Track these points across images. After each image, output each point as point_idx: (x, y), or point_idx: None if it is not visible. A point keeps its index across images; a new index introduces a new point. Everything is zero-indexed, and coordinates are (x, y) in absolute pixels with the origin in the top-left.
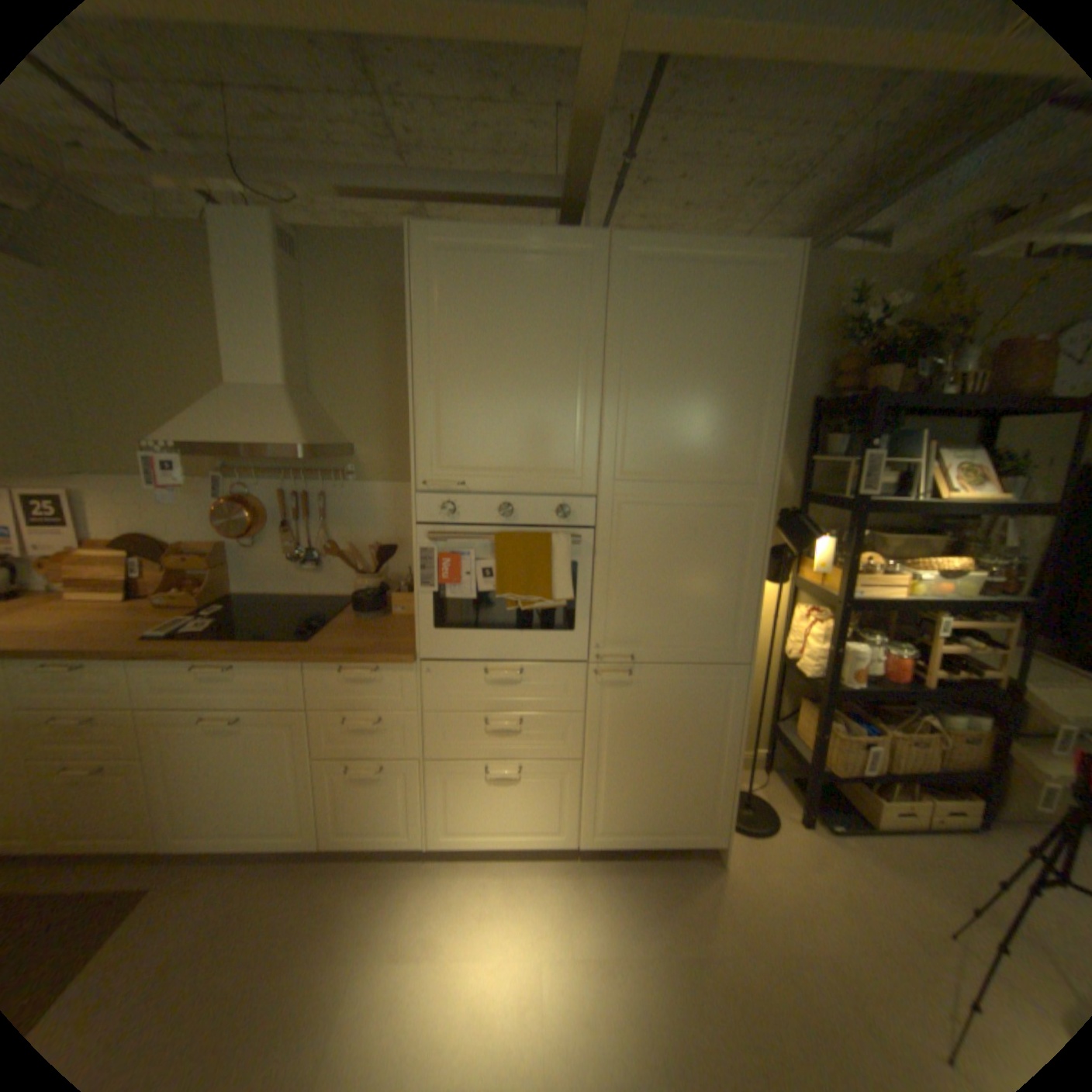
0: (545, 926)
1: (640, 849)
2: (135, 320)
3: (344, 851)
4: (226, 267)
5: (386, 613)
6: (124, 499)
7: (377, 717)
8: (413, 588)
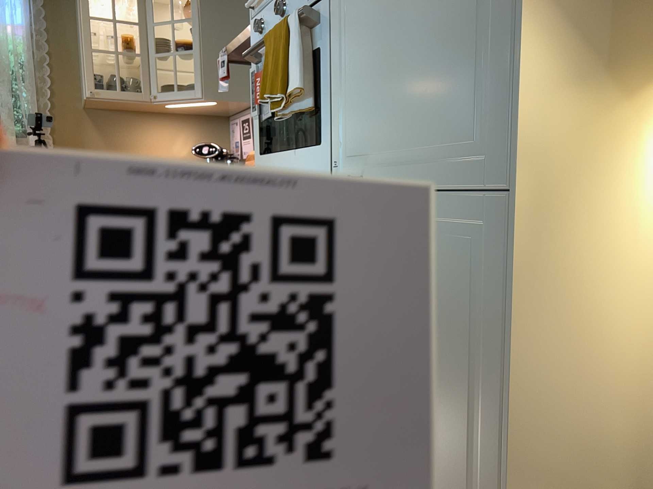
0: None
1: None
2: None
3: None
4: None
5: None
6: None
7: None
8: None
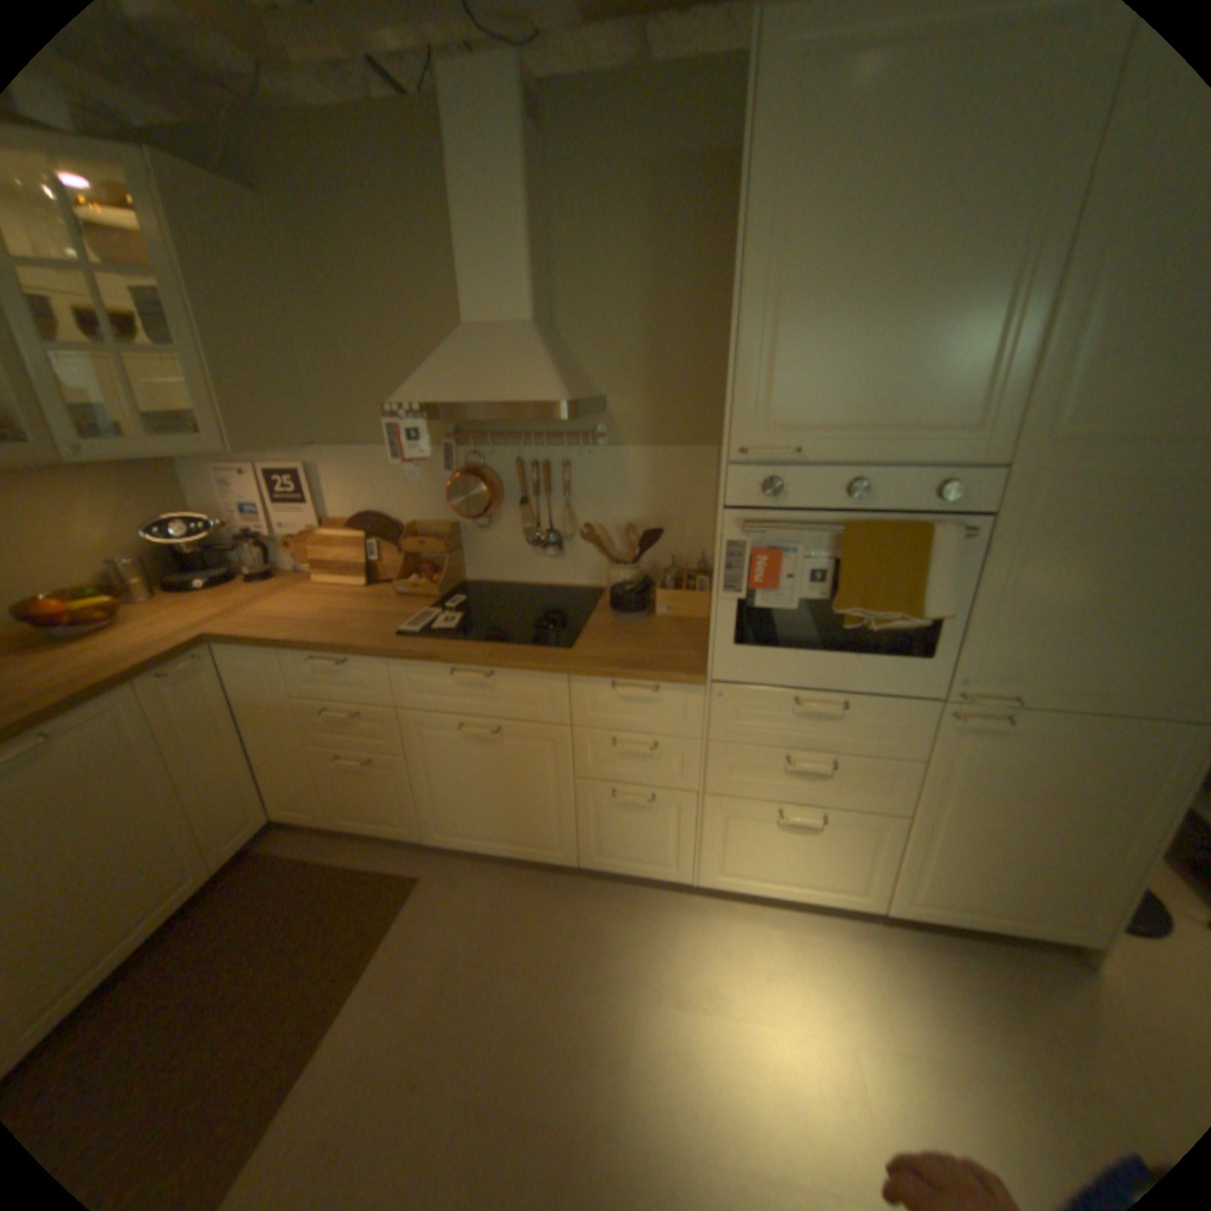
0: (854, 1001)
1: (975, 929)
2: (354, 247)
3: (607, 872)
4: (461, 151)
5: (648, 612)
6: (356, 471)
7: (654, 742)
8: (679, 582)
